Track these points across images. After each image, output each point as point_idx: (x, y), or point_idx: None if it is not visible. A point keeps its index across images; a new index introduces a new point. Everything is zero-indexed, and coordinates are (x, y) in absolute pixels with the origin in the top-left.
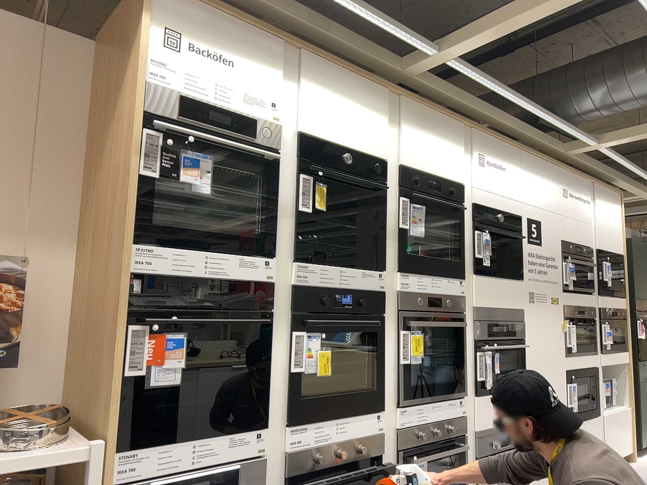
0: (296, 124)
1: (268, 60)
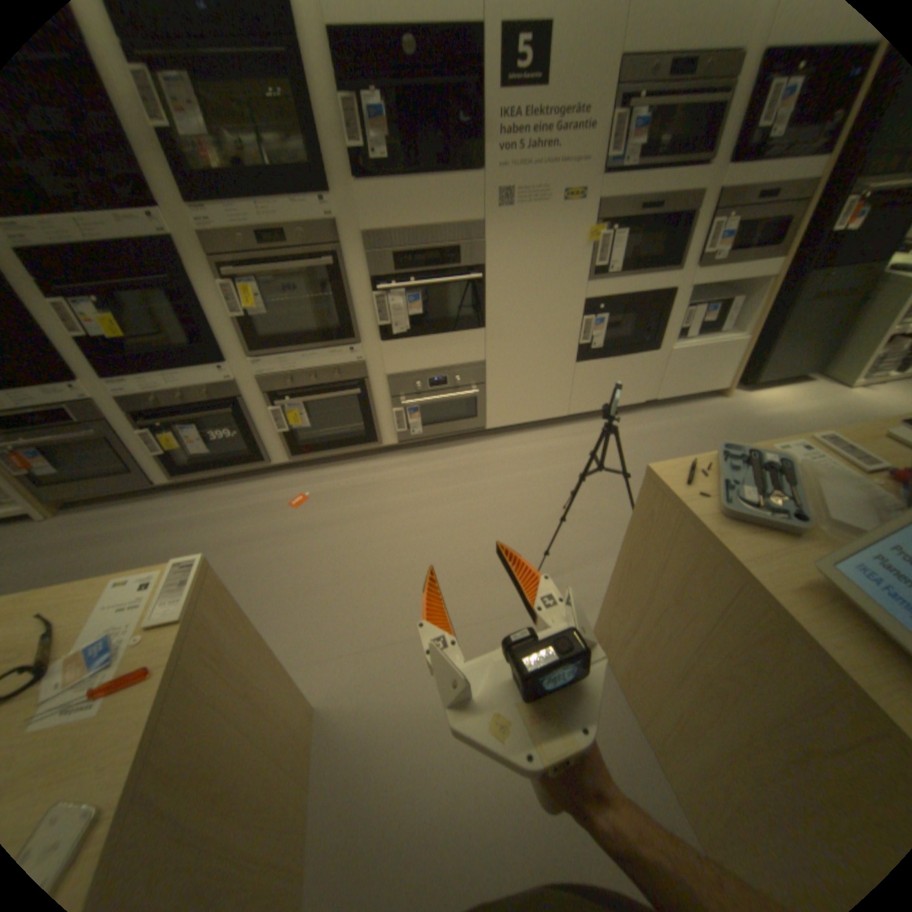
0: None
1: None
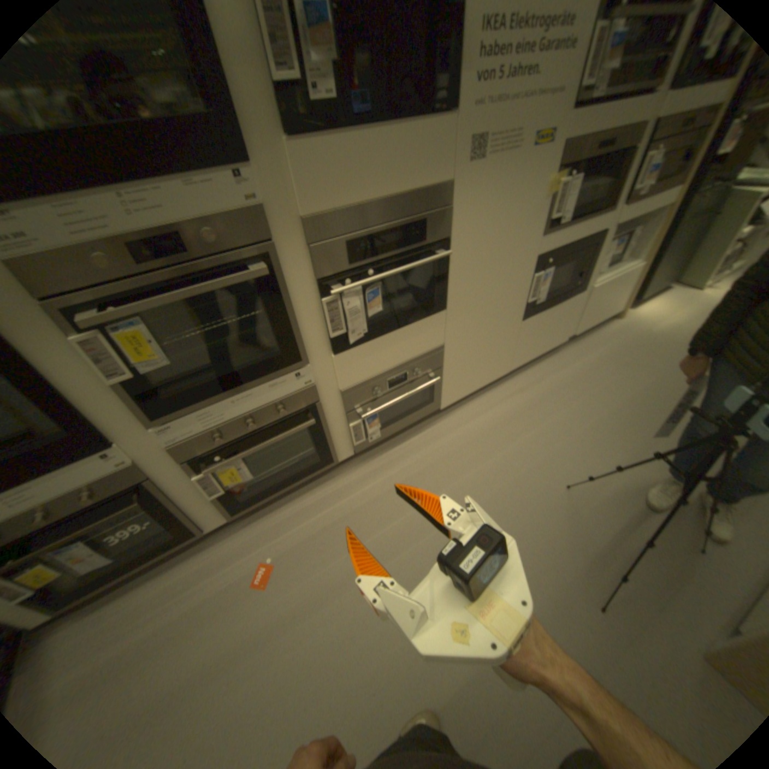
0: None
1: None
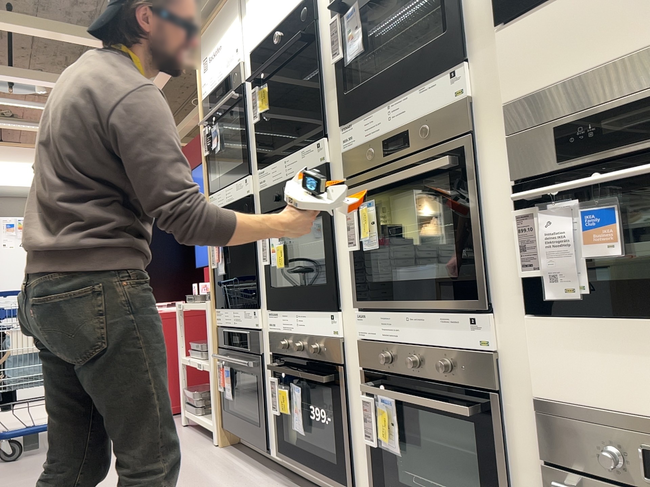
0: (249, 45)
1: (229, 15)
